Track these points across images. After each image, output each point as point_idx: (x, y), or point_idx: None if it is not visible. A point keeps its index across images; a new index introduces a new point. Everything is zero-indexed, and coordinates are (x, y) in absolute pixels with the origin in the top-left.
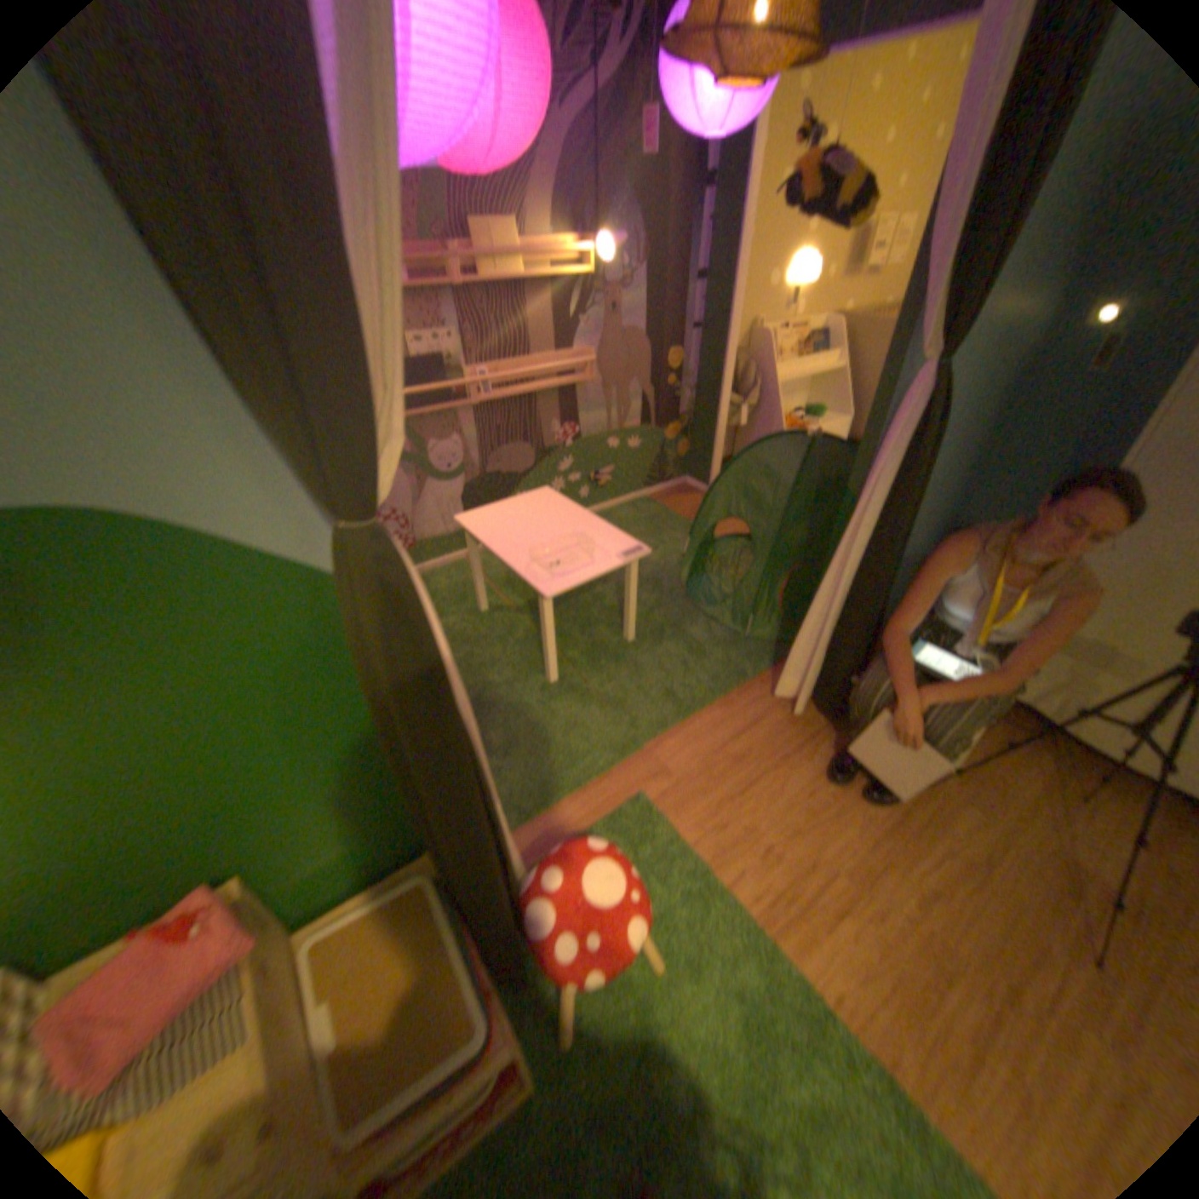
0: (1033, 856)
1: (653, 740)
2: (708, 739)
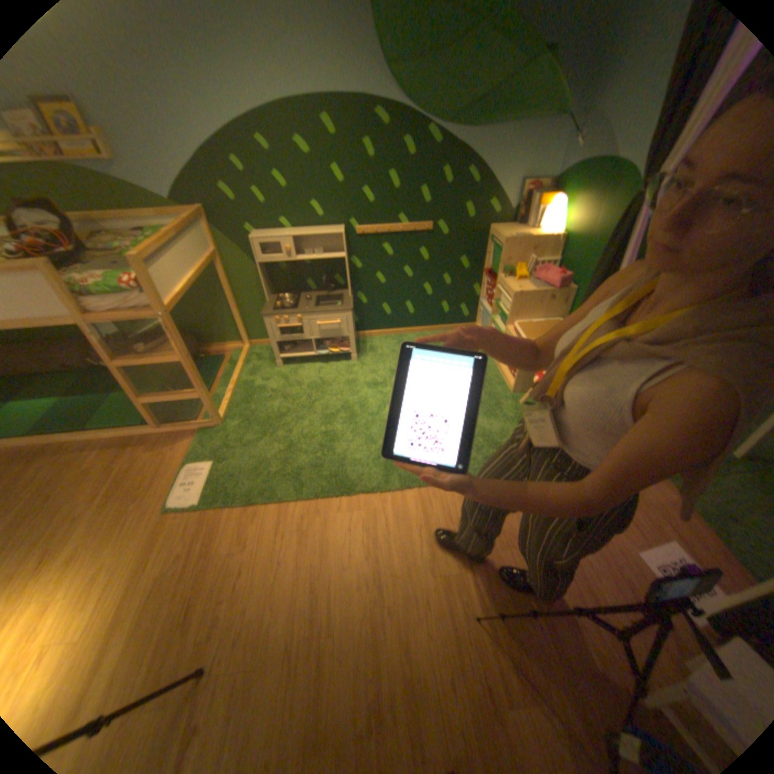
0: (549, 676)
1: (675, 490)
2: (679, 523)
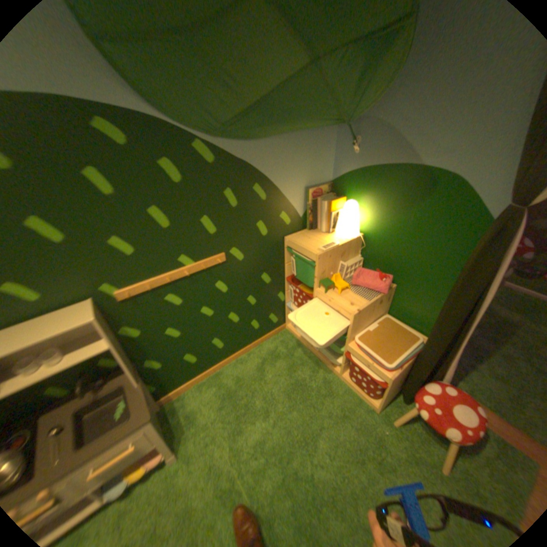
0: None
1: None
2: None
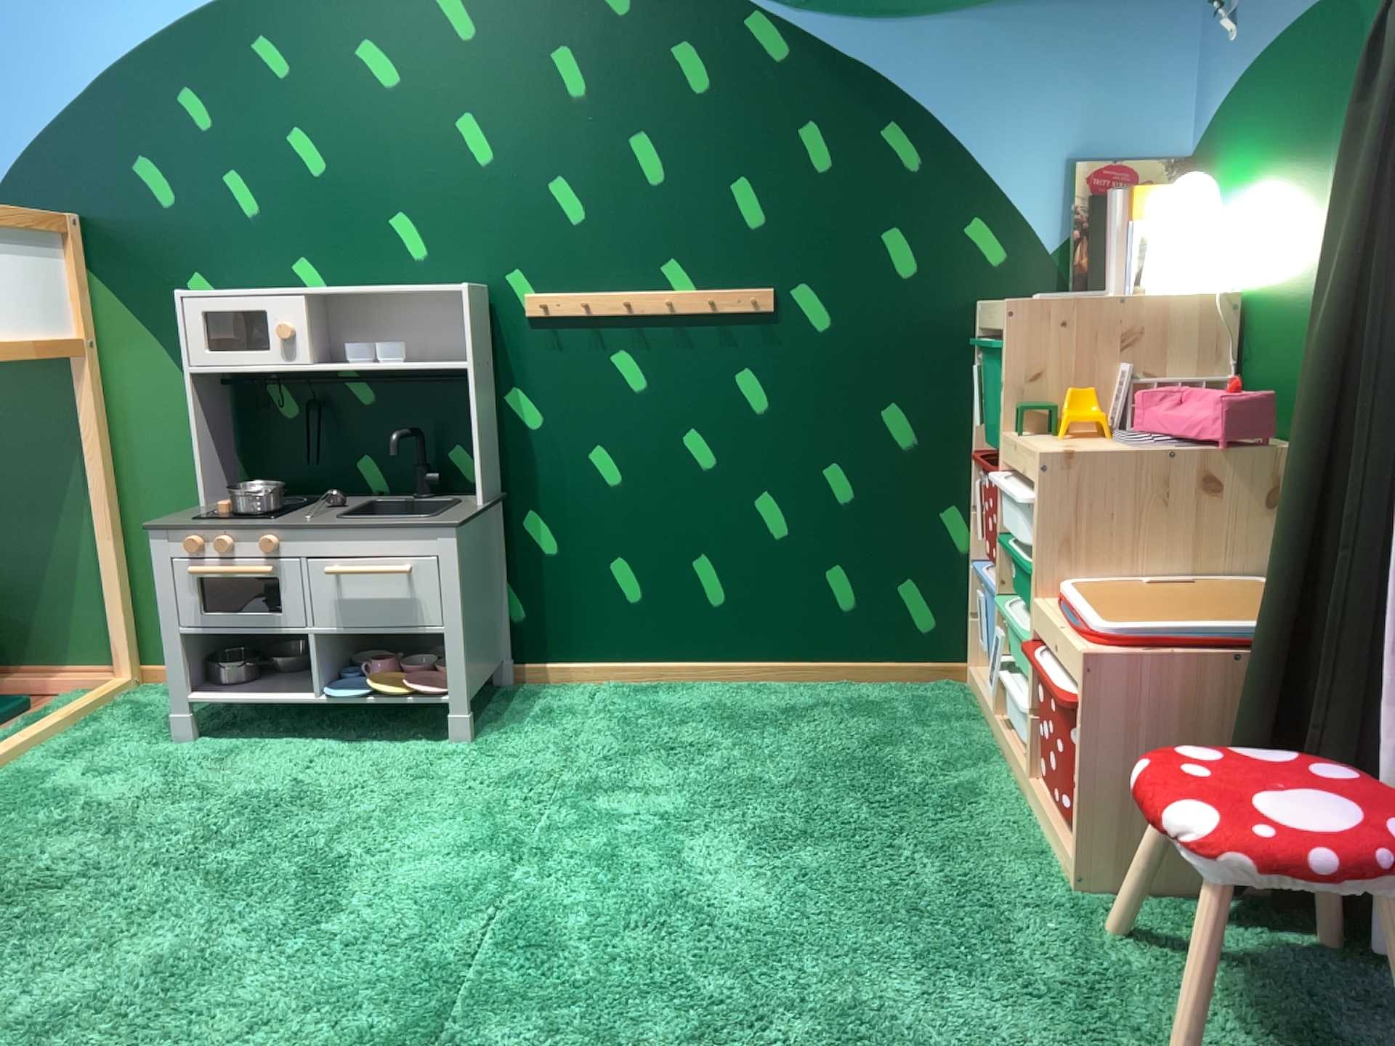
0: None
1: None
2: None
